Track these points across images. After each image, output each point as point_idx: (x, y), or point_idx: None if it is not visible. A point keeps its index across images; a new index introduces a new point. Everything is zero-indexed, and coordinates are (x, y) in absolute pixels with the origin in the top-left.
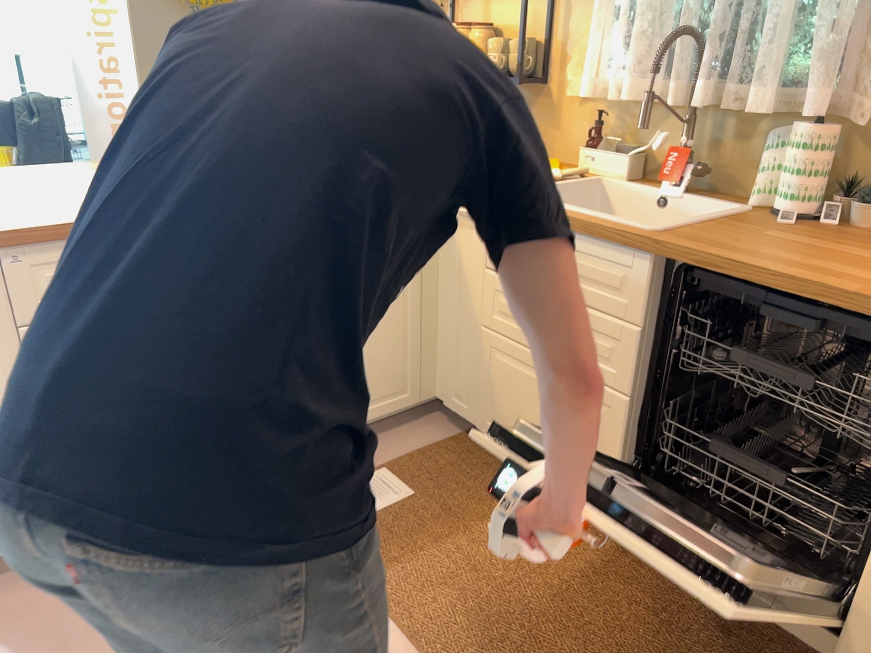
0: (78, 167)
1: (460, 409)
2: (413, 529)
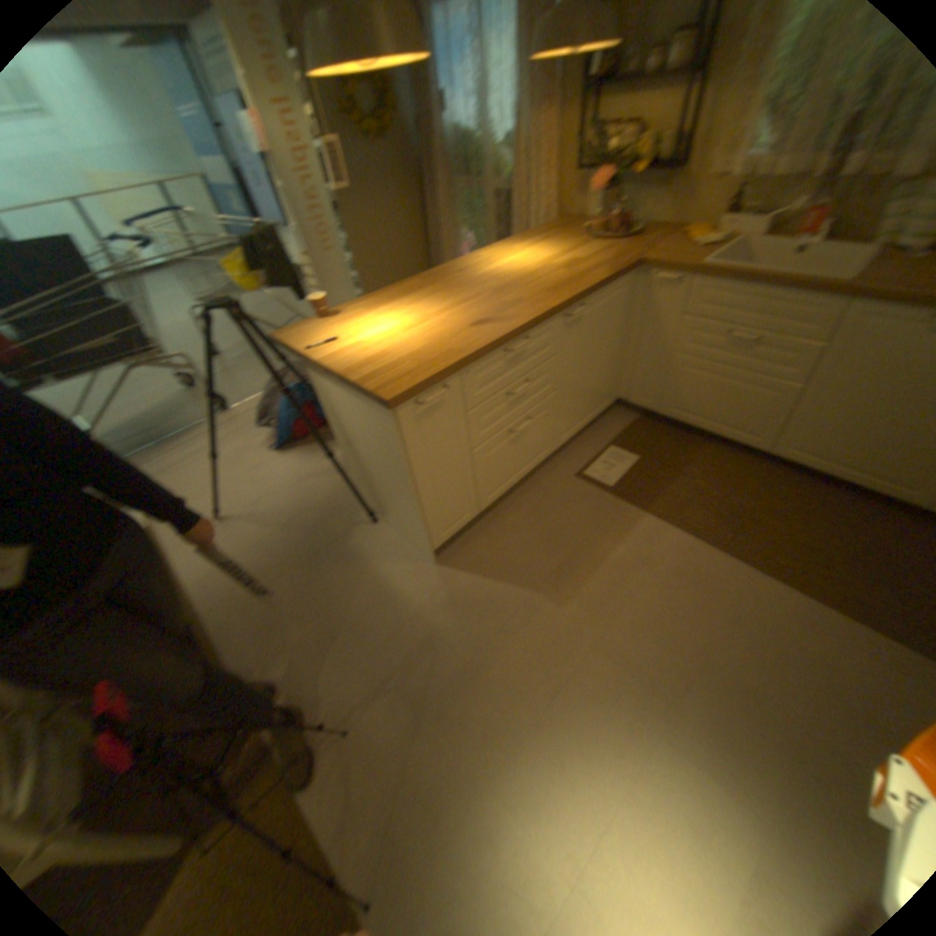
0: (400, 289)
1: (645, 403)
2: (655, 478)
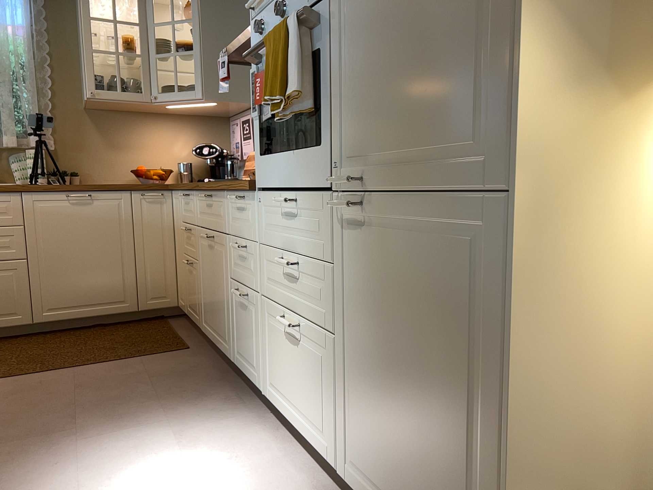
0: None
1: None
2: None
